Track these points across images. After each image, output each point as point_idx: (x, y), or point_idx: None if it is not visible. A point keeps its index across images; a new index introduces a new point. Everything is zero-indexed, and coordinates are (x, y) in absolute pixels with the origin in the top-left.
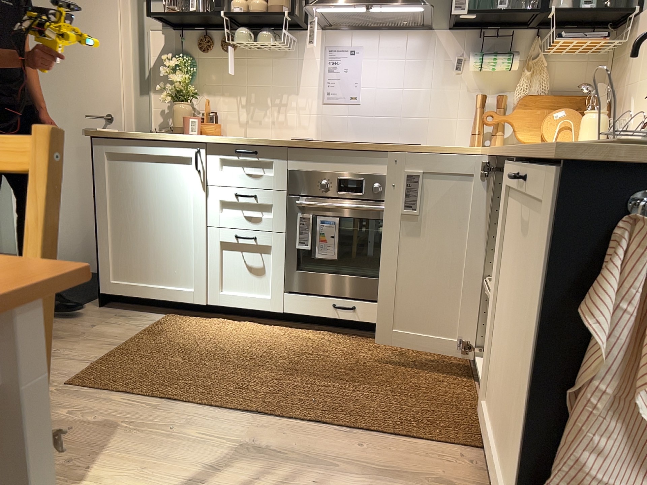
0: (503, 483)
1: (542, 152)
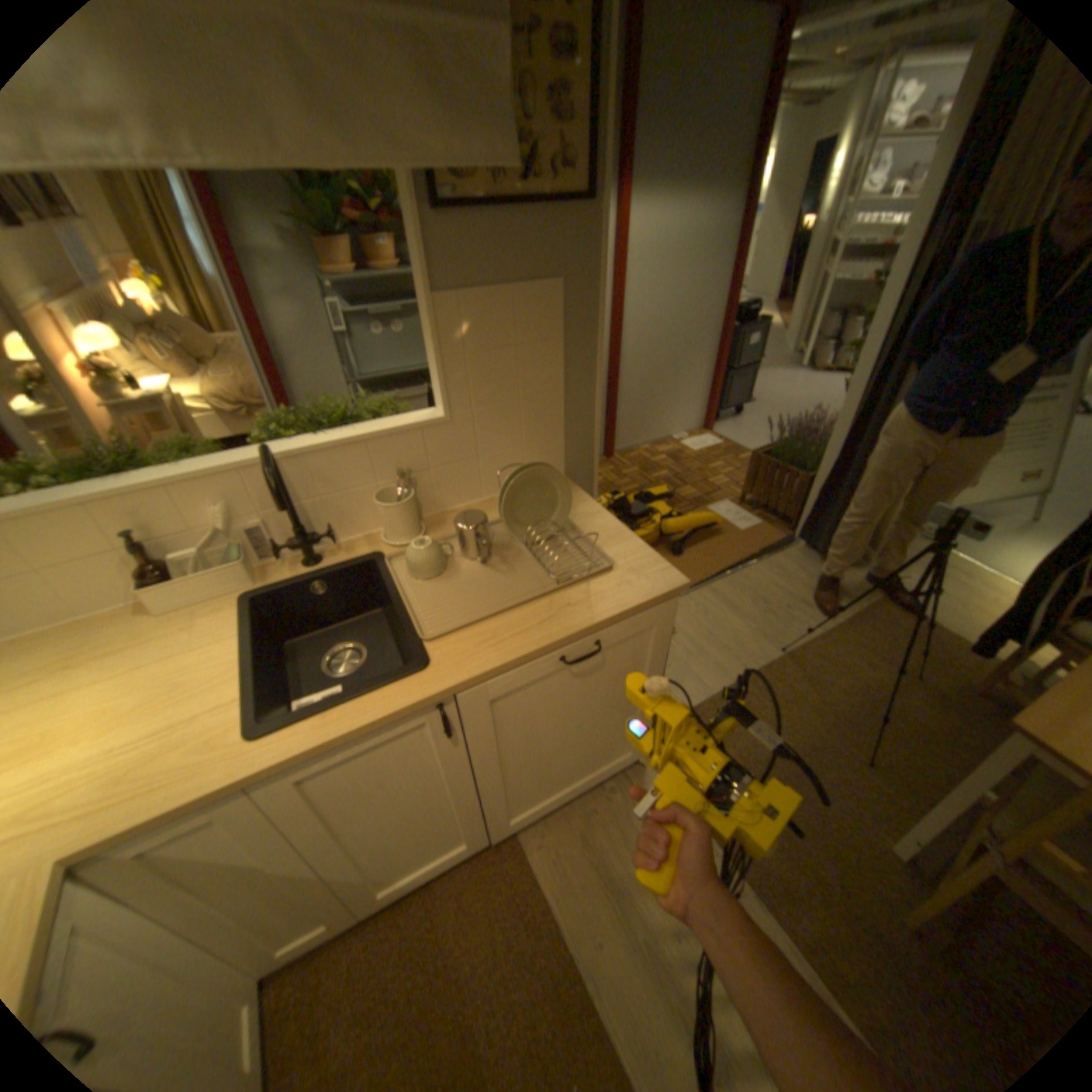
0: (598, 776)
1: (615, 614)
